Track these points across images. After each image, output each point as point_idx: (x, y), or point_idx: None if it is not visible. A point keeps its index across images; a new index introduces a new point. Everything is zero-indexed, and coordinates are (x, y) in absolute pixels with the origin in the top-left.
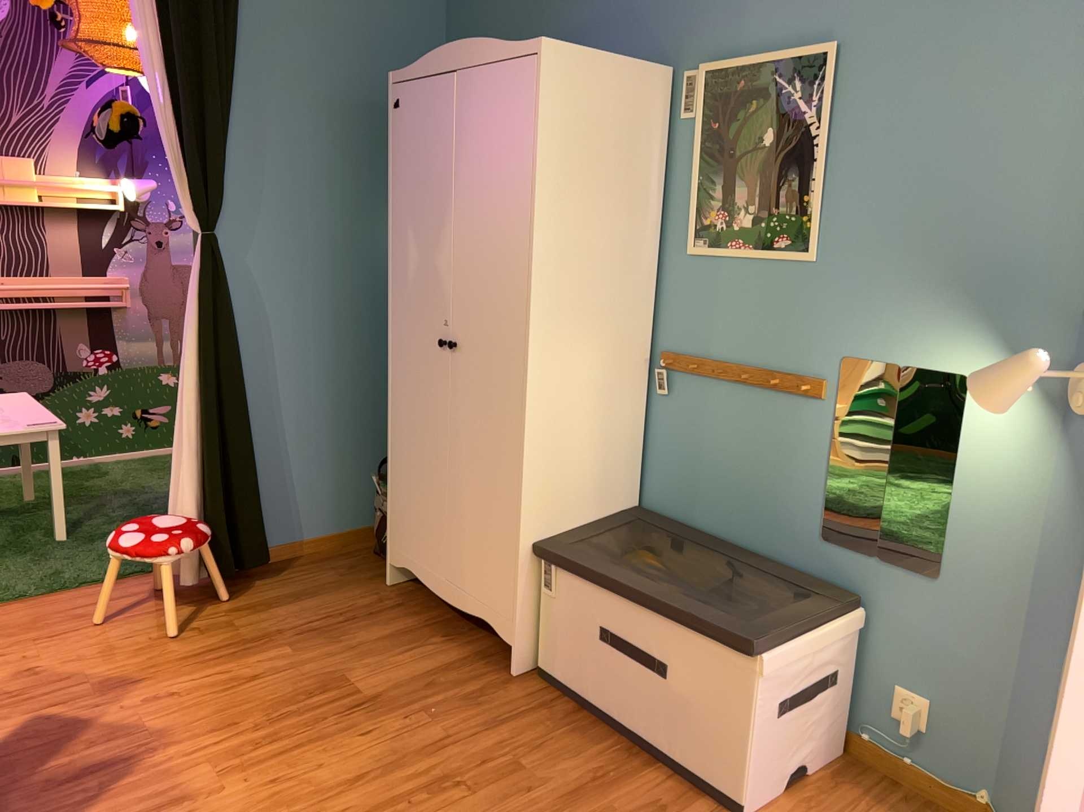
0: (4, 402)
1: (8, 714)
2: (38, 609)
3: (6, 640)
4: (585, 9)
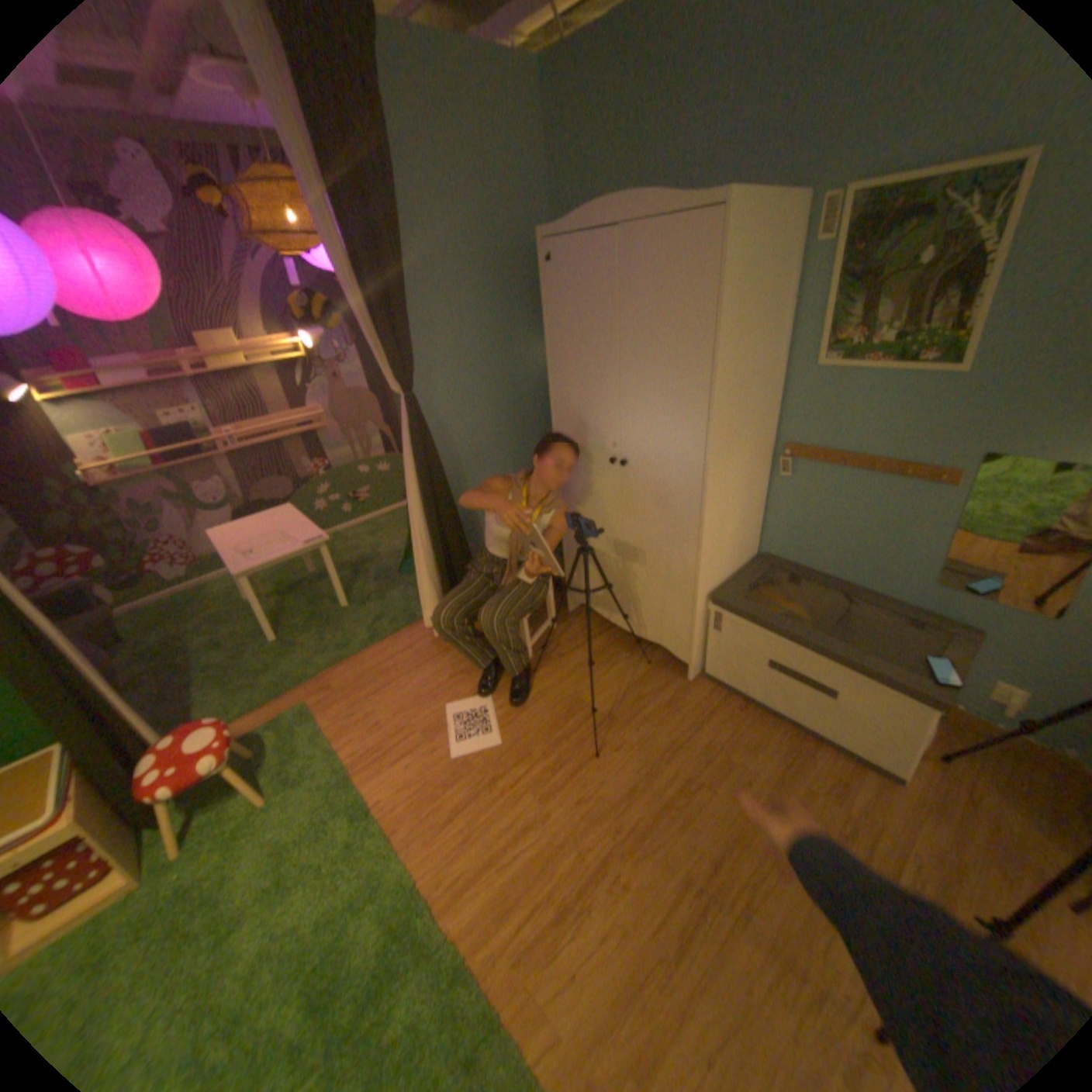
0: (275, 519)
1: (378, 768)
2: (355, 670)
3: (347, 701)
4: (702, 135)
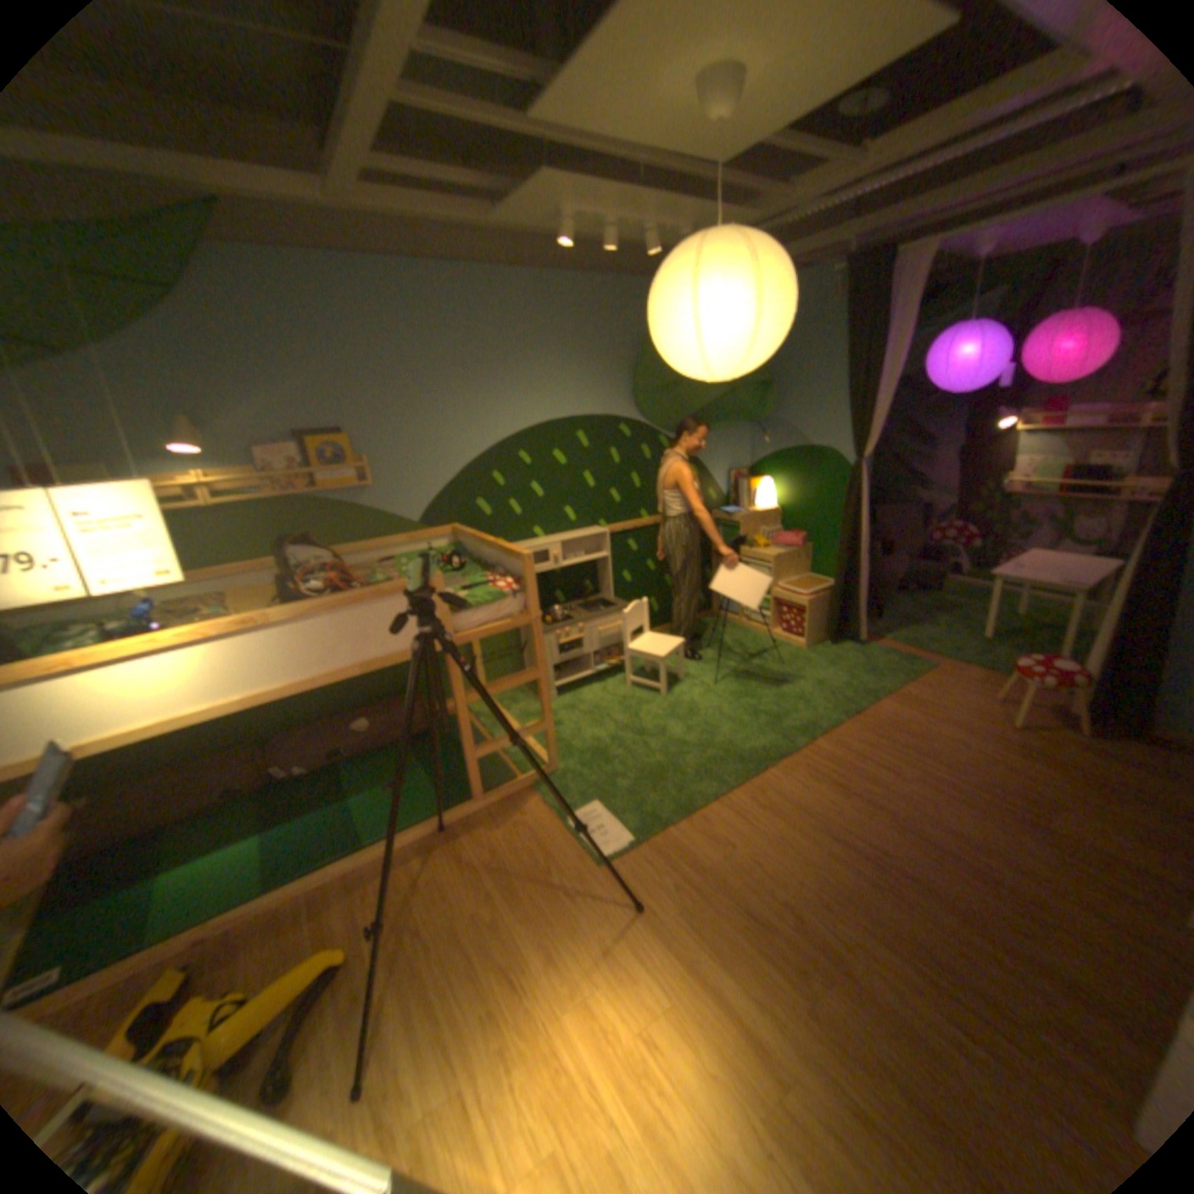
0: (1091, 565)
1: (906, 706)
2: (990, 681)
3: (956, 683)
4: None
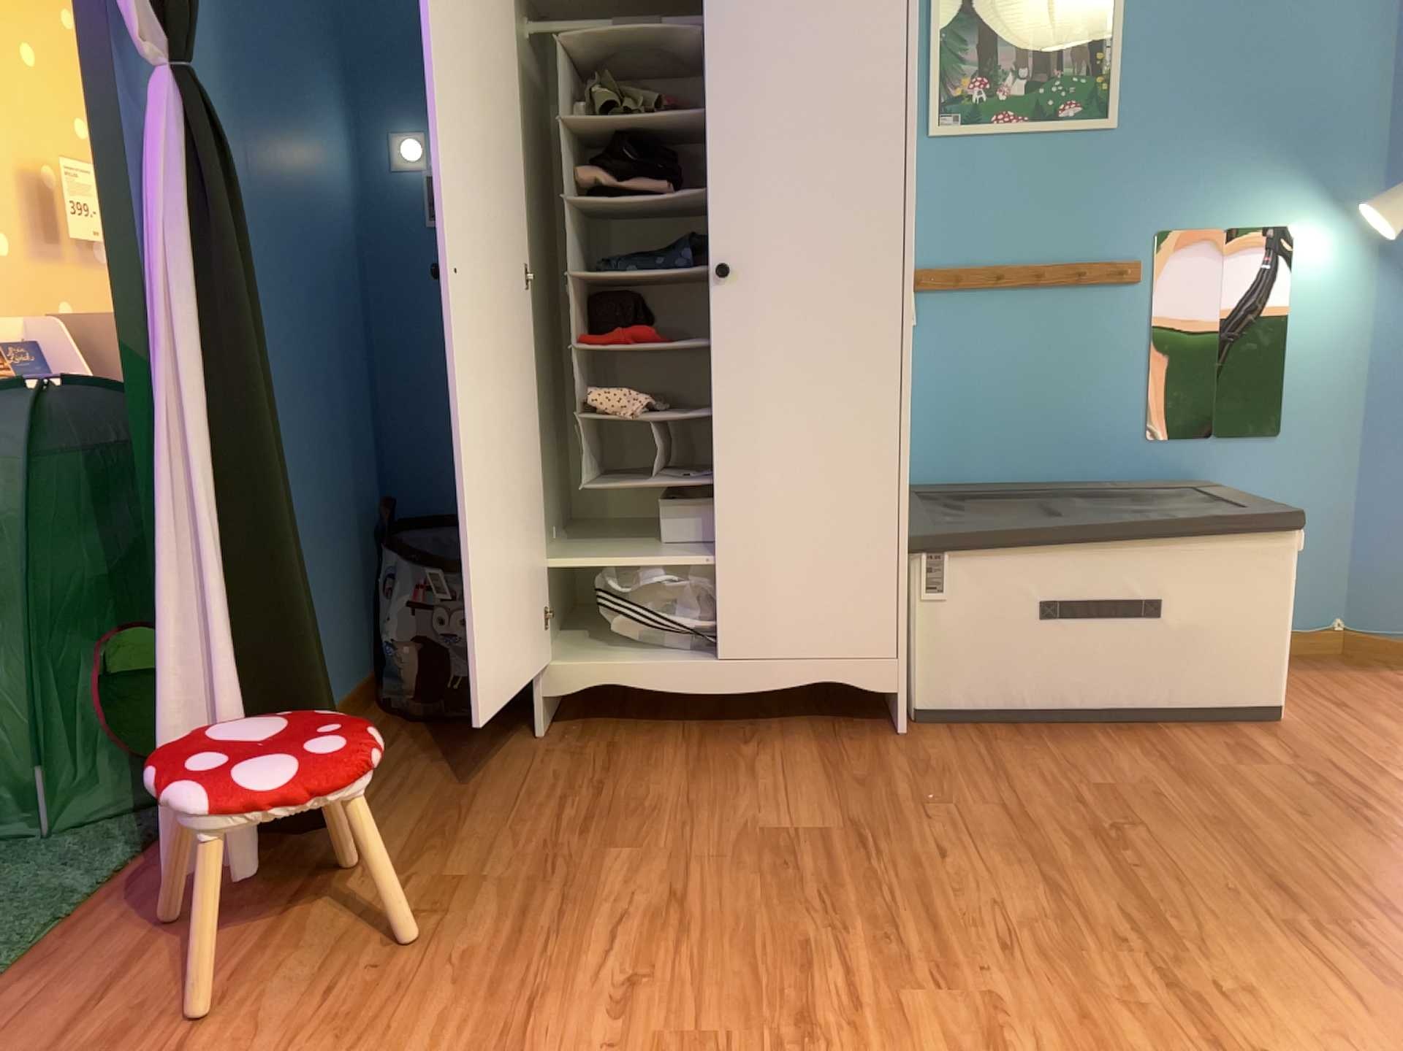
0: None
1: None
2: None
3: None
4: None
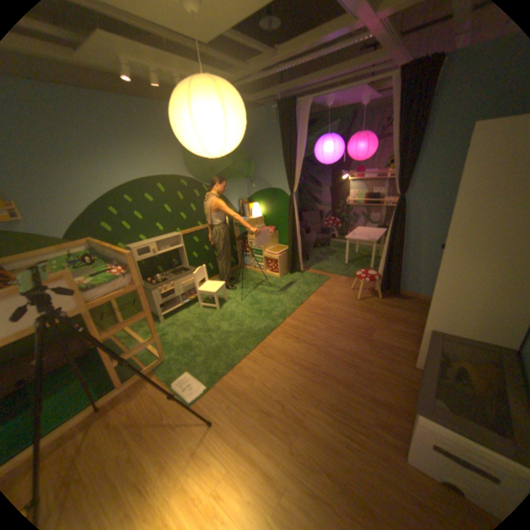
0: (376, 231)
1: (319, 297)
2: (348, 281)
3: (336, 284)
4: None
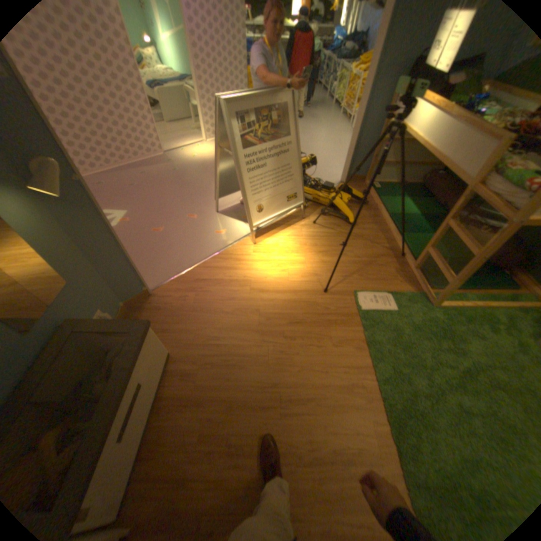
0: None
1: None
2: None
3: None
4: None
